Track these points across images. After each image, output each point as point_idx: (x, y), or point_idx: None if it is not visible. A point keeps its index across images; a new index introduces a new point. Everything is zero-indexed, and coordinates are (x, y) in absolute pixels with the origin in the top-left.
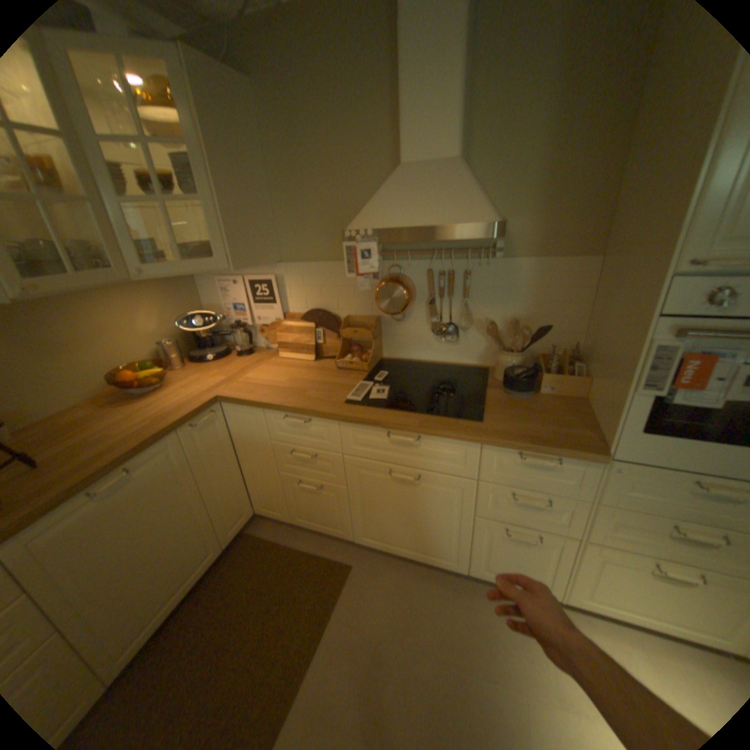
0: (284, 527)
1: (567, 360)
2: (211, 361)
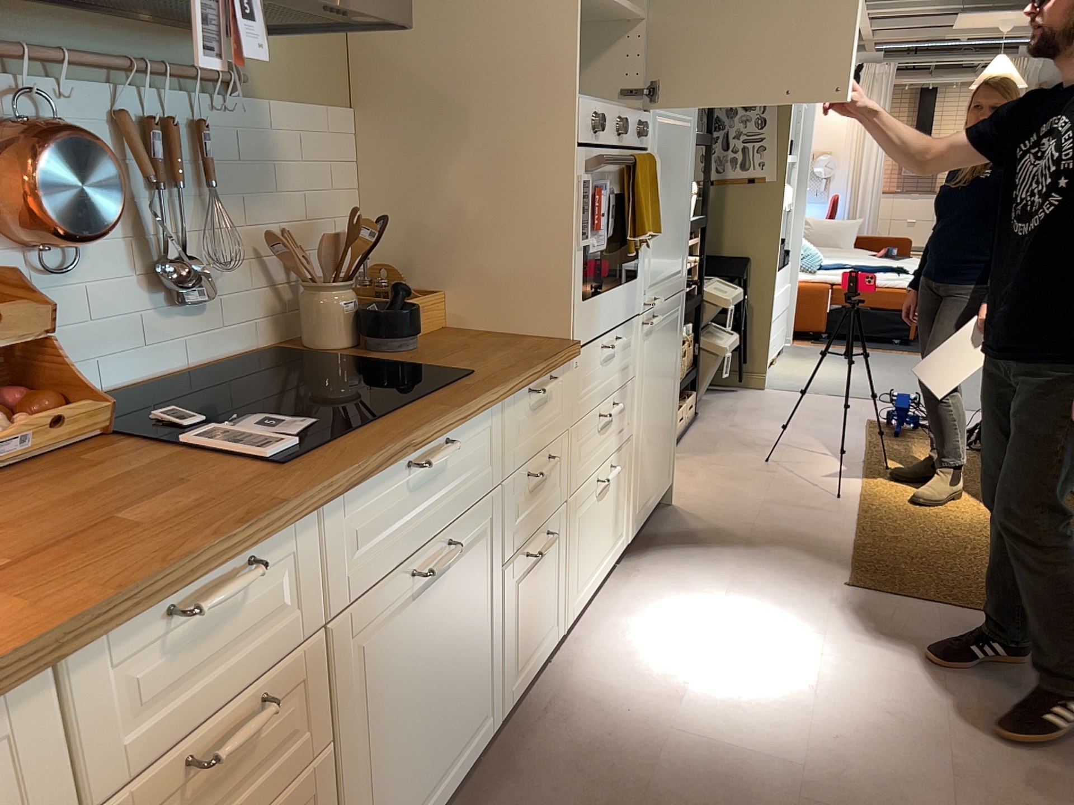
0: None
1: (402, 277)
2: None
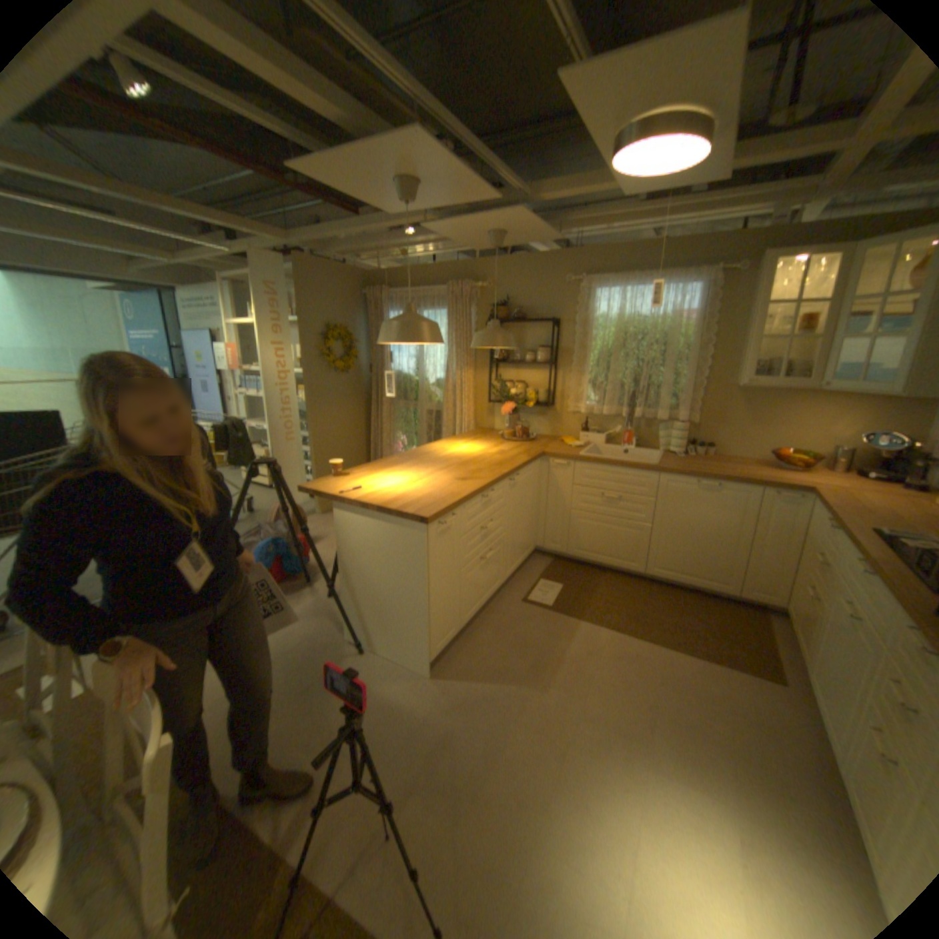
0: (794, 639)
1: None
2: (871, 479)
